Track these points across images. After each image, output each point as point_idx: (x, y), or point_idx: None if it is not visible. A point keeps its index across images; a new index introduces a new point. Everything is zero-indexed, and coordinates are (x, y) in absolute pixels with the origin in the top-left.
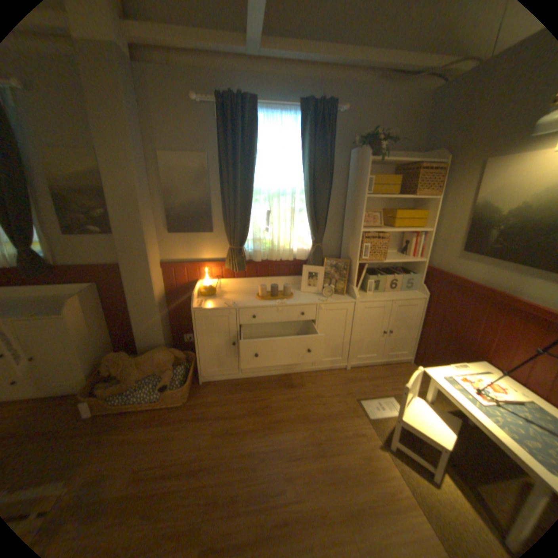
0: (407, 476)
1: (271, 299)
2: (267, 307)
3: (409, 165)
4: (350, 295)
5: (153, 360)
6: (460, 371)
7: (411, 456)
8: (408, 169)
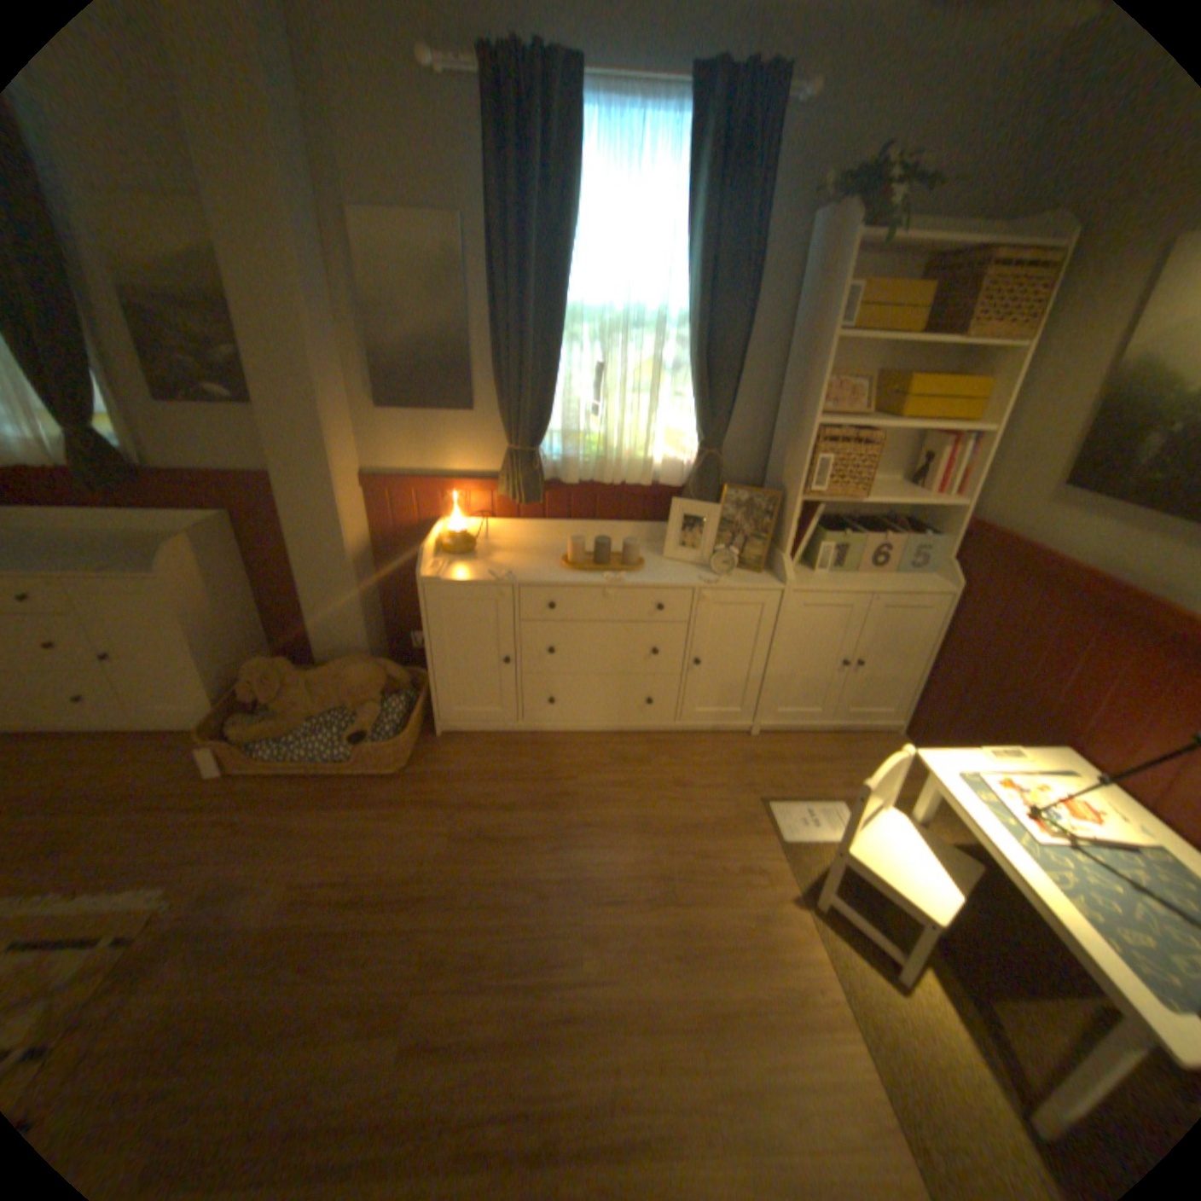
0: (842, 963)
1: (594, 570)
2: (582, 587)
3: (962, 255)
4: (774, 574)
5: (342, 678)
6: (1003, 764)
7: (858, 926)
8: (957, 265)
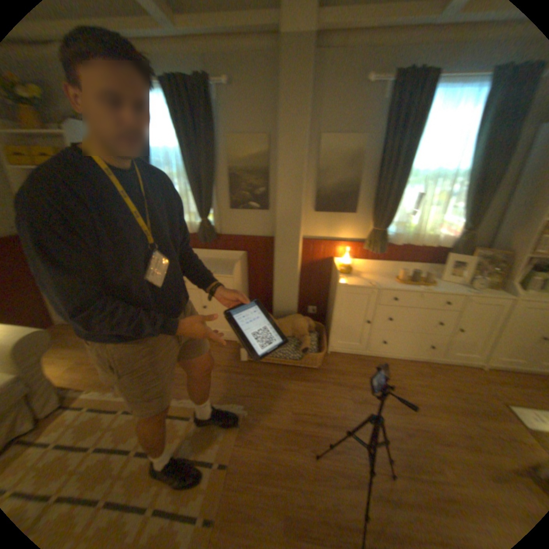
0: None
1: (415, 284)
2: (411, 292)
3: None
4: (507, 292)
5: (293, 324)
6: None
7: None
8: None
